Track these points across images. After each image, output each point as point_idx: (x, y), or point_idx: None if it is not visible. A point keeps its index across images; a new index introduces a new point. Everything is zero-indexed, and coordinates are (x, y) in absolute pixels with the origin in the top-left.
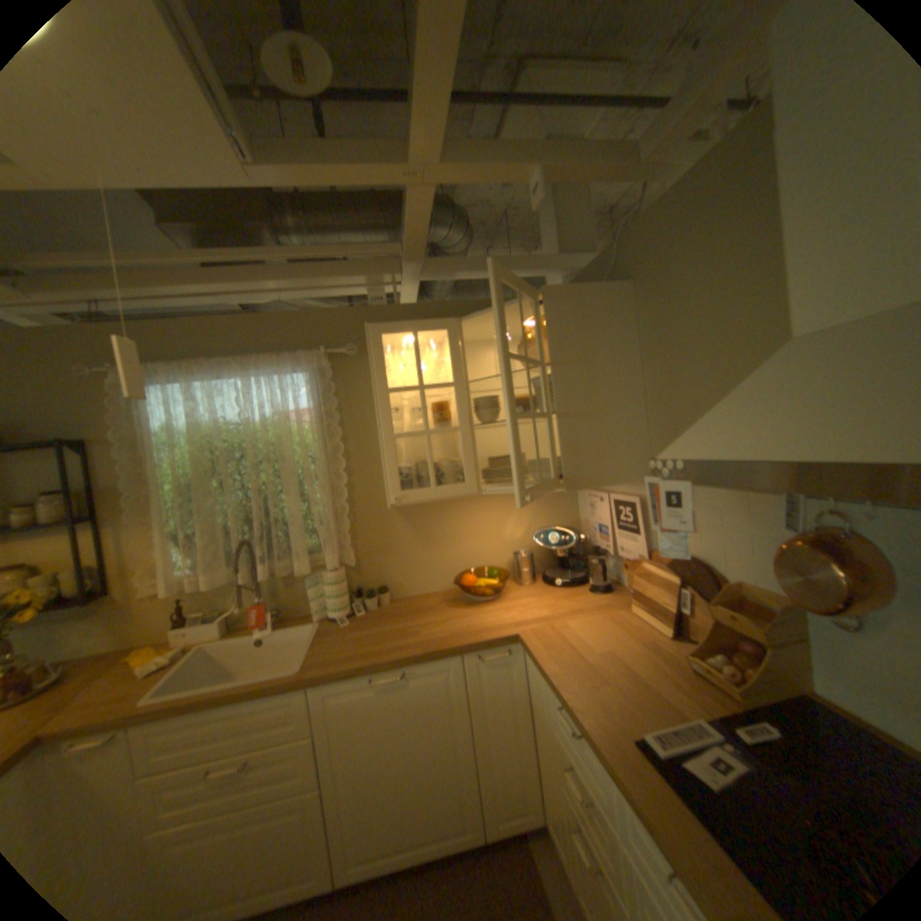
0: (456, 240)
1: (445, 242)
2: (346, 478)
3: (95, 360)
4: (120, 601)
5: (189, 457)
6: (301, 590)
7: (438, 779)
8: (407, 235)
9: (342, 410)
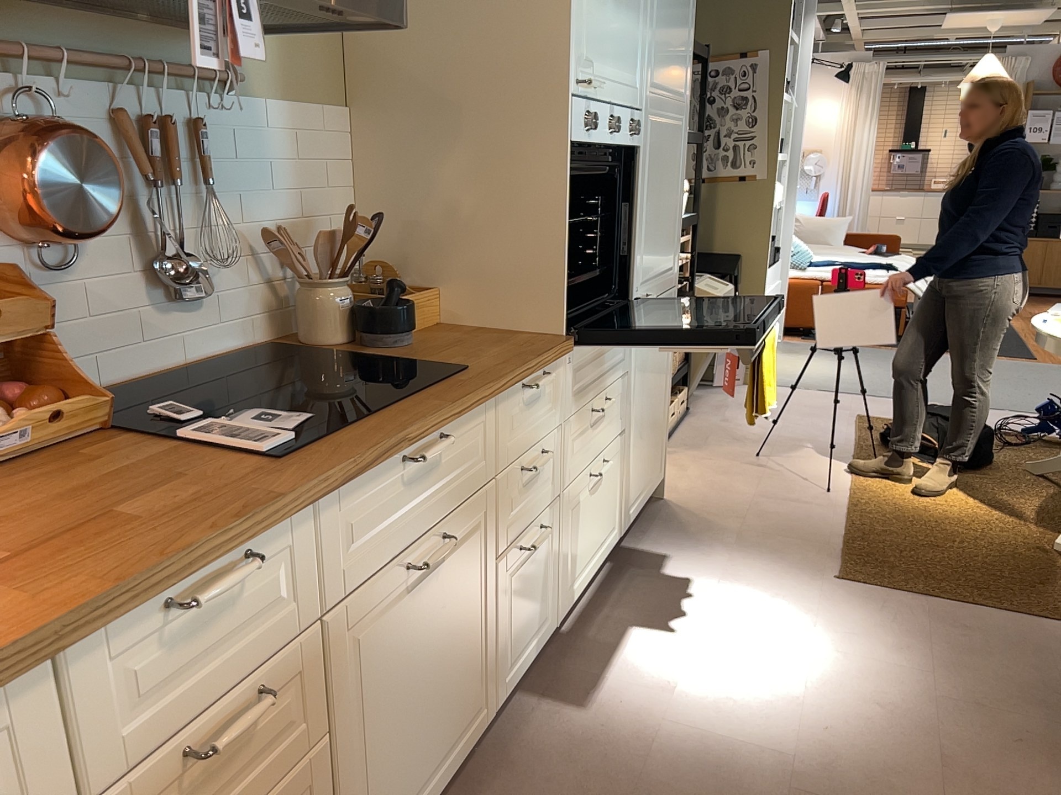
0: None
1: None
2: None
3: None
4: None
5: None
6: None
7: None
8: None
9: None
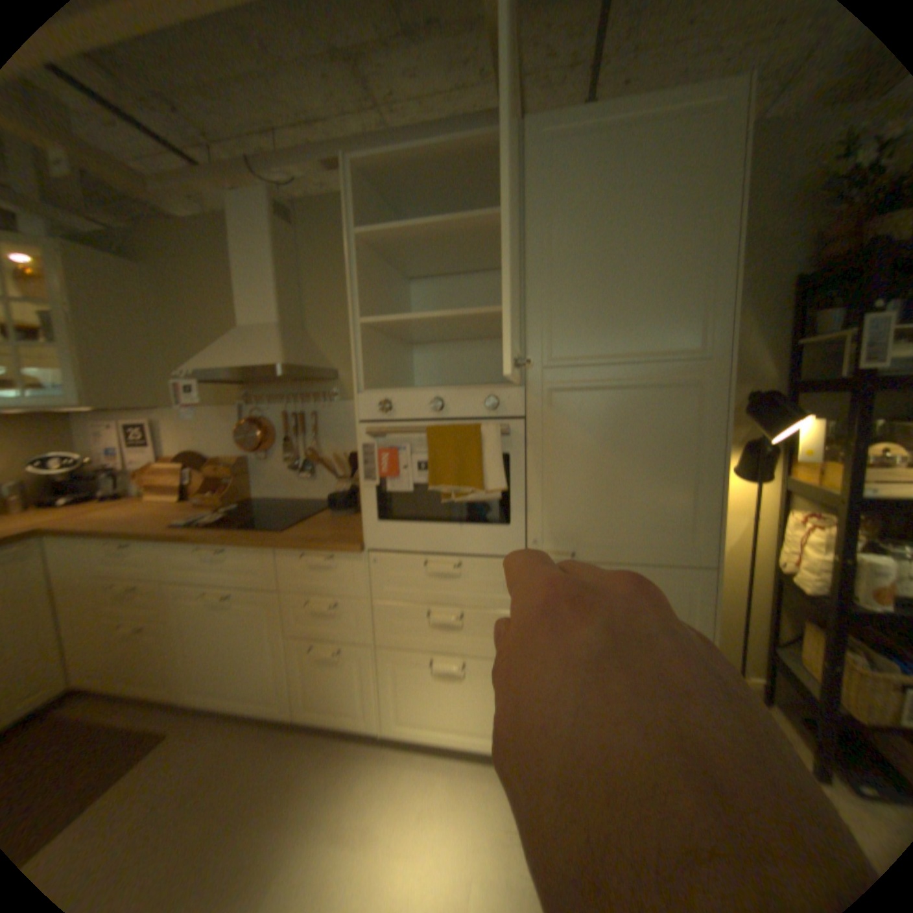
0: None
1: None
2: None
3: None
4: None
5: None
6: None
7: None
8: None
9: None
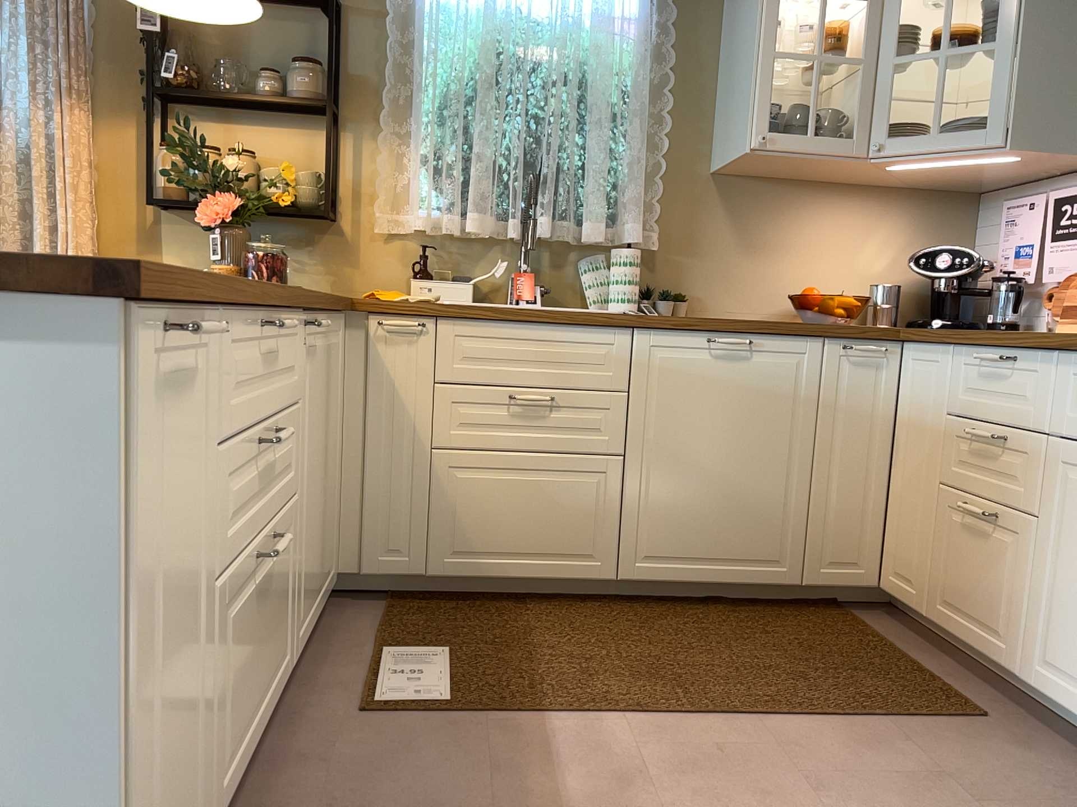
0: None
1: None
2: (670, 122)
3: None
4: (350, 232)
5: (469, 54)
6: (573, 273)
7: (764, 483)
8: None
9: (674, 29)
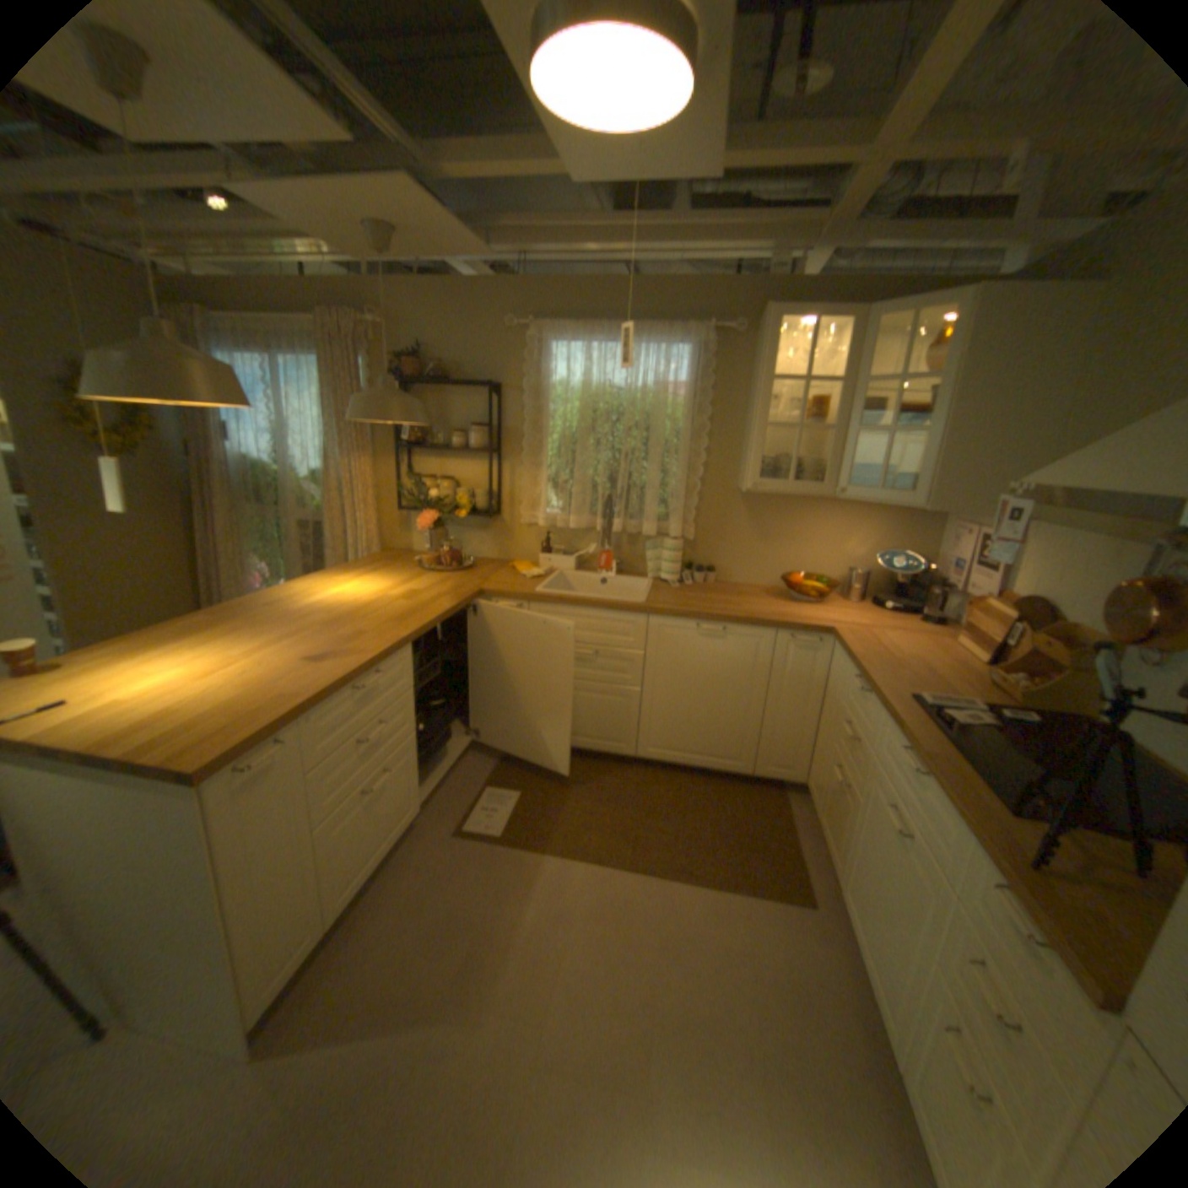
0: (898, 188)
1: (882, 191)
2: (705, 458)
3: (519, 312)
4: (508, 522)
5: (576, 413)
6: (641, 550)
7: (730, 714)
8: (843, 205)
9: (715, 388)
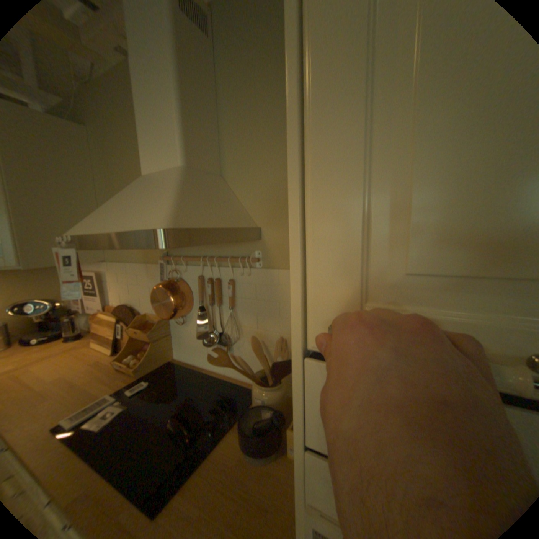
0: None
1: None
2: None
3: None
4: None
5: None
6: None
7: None
8: None
9: None
